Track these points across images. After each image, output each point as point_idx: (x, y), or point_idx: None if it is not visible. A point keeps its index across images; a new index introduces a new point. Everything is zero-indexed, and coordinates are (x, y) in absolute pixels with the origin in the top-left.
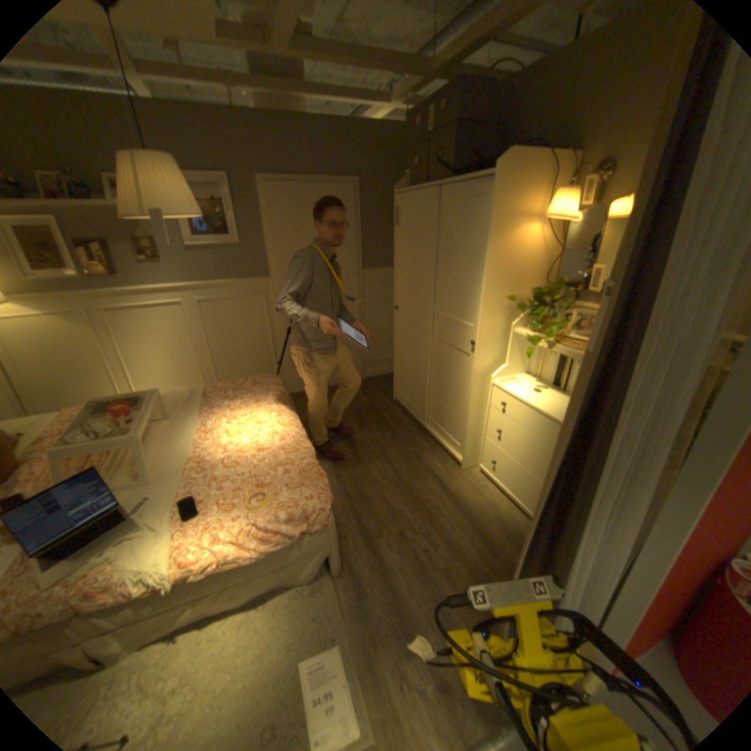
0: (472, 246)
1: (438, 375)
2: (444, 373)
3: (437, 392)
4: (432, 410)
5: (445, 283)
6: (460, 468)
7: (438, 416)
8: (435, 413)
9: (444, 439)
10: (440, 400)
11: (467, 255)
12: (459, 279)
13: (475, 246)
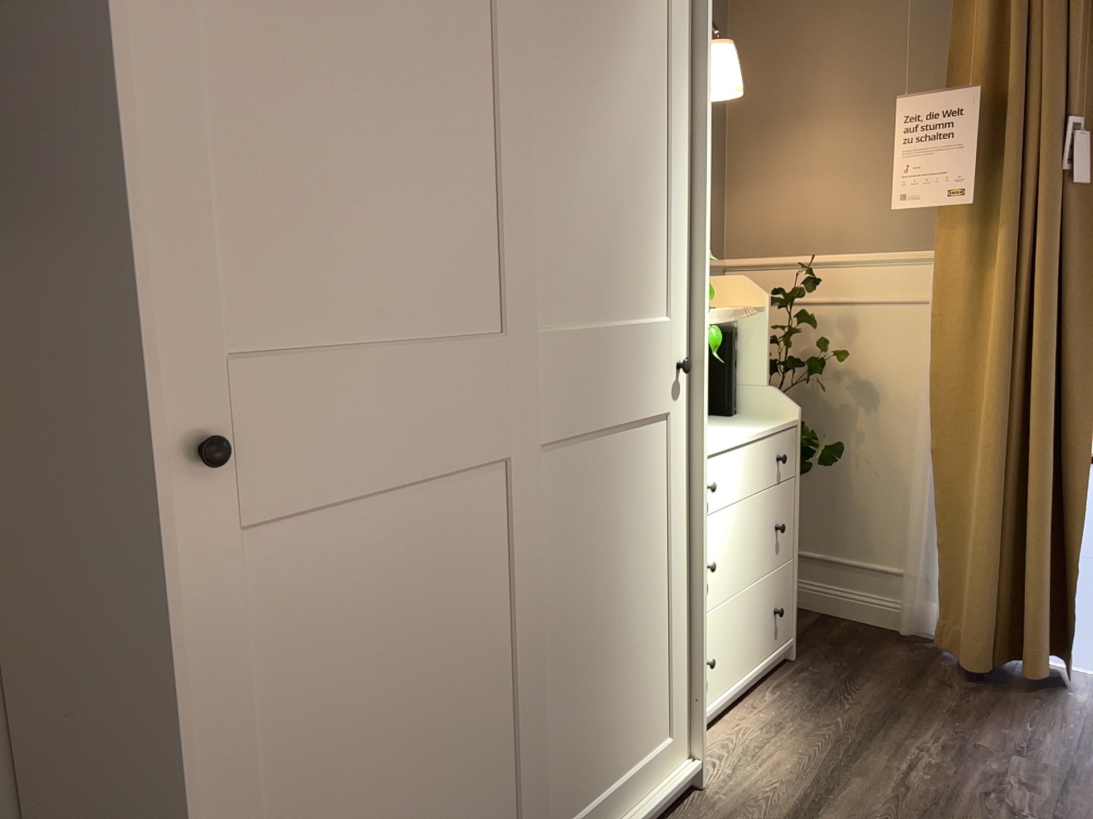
0: (645, 77)
1: (569, 599)
2: (593, 562)
3: (570, 678)
4: (555, 793)
5: (564, 202)
6: (700, 794)
7: (586, 769)
8: (572, 780)
9: (624, 814)
10: (586, 694)
11: (632, 100)
12: (616, 181)
13: (652, 79)
